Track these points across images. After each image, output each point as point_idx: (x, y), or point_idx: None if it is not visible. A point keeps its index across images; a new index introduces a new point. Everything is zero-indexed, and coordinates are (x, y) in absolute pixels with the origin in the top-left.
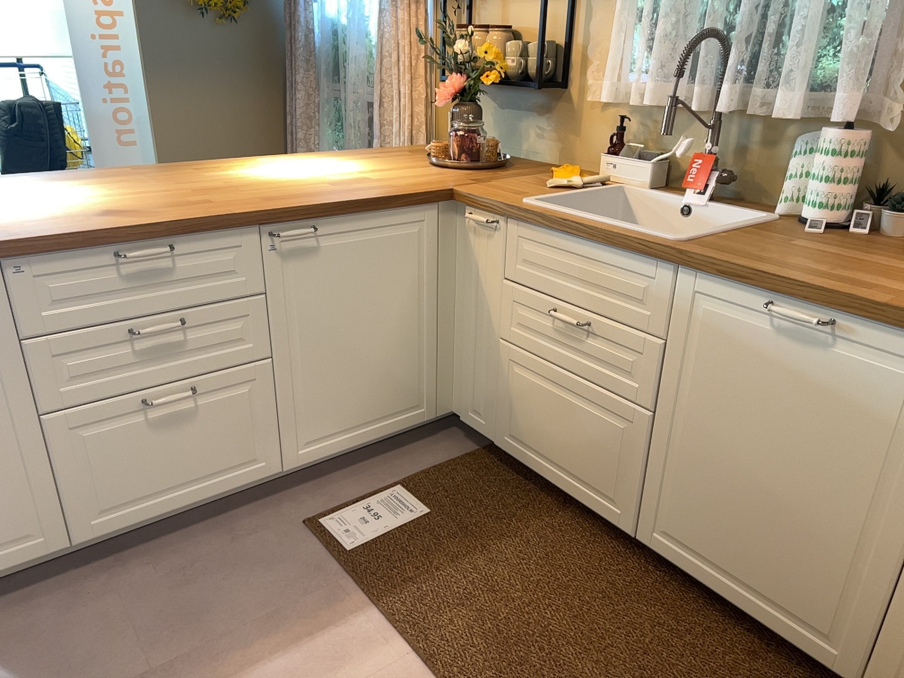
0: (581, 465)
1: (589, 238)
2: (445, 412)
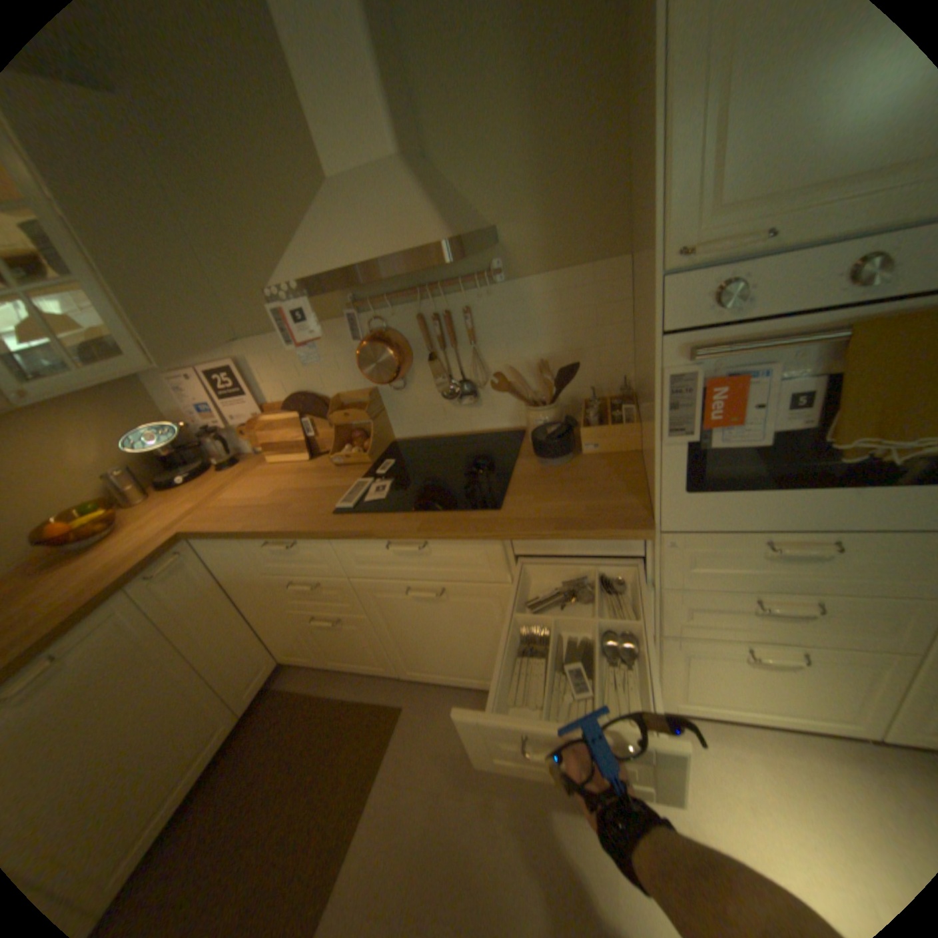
0: None
1: None
2: None
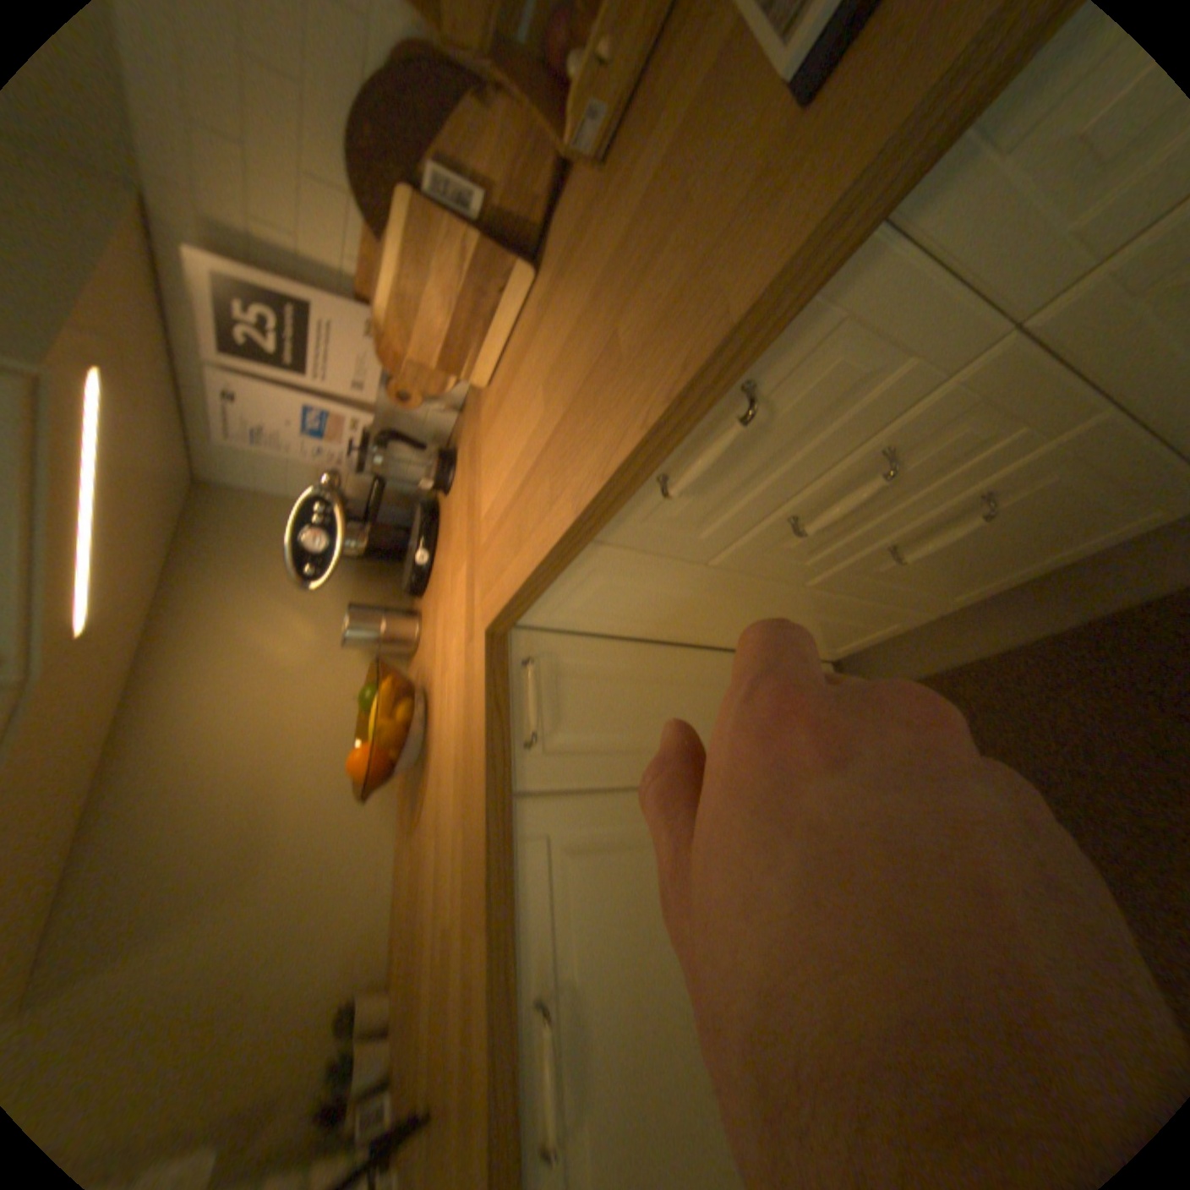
0: None
1: None
2: None
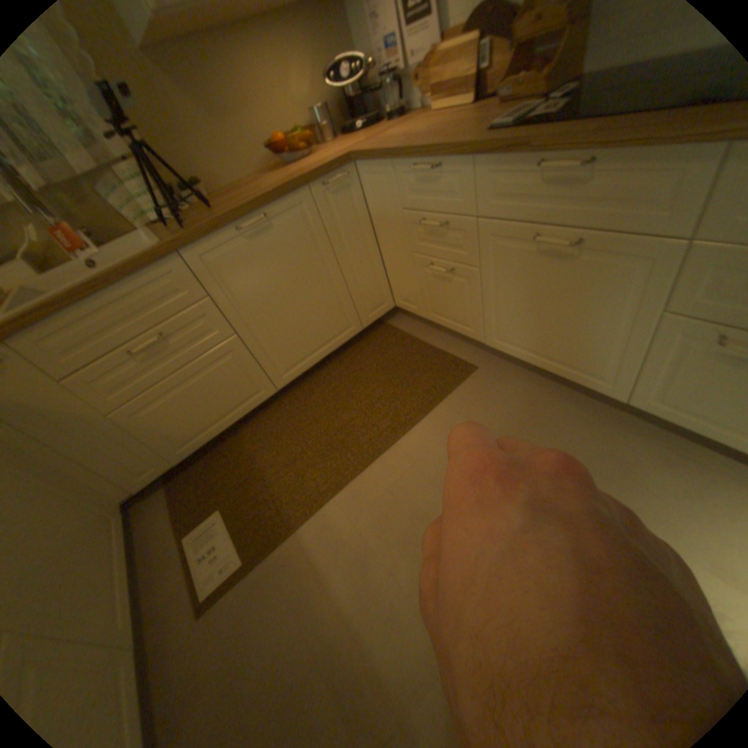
0: (229, 400)
1: (105, 286)
2: (118, 507)
